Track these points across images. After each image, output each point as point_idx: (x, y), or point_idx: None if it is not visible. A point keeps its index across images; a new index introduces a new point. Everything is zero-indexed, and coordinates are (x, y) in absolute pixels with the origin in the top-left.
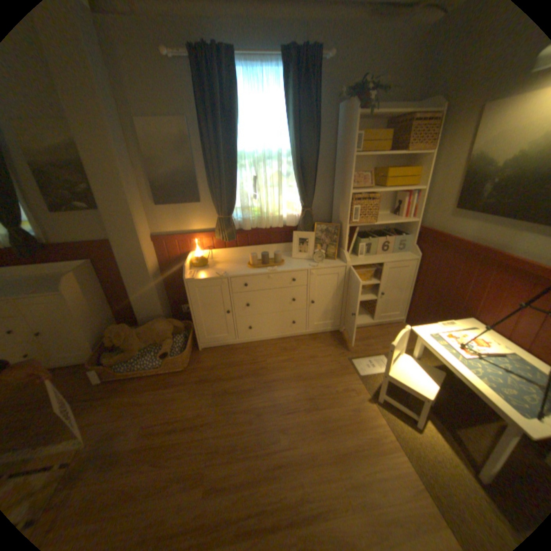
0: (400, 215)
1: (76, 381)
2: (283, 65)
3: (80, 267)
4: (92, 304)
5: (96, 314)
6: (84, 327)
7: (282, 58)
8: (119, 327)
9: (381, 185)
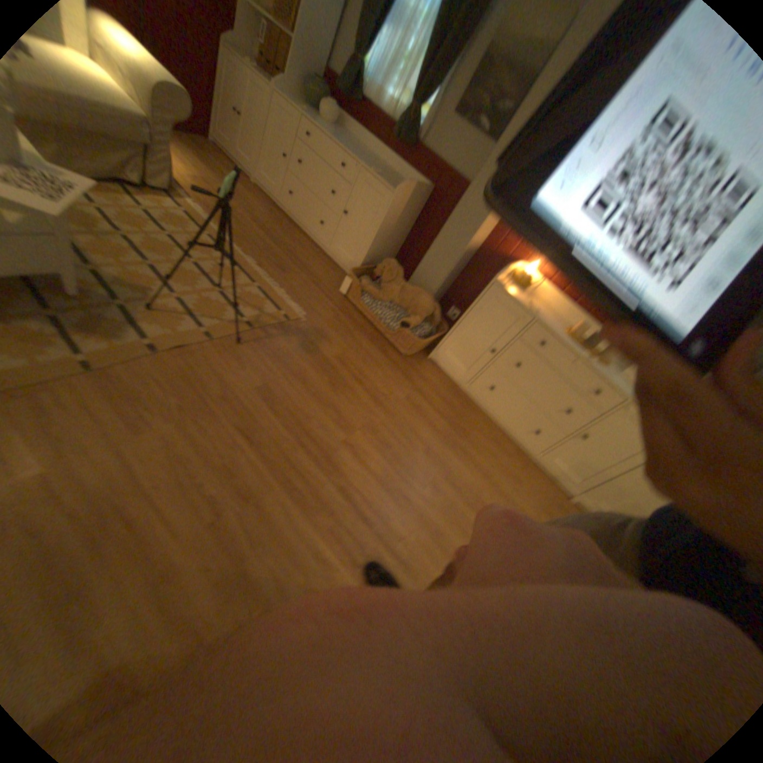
0: None
1: (331, 277)
2: None
3: (424, 186)
4: (397, 230)
5: (391, 241)
6: (377, 241)
7: None
8: (398, 267)
9: None
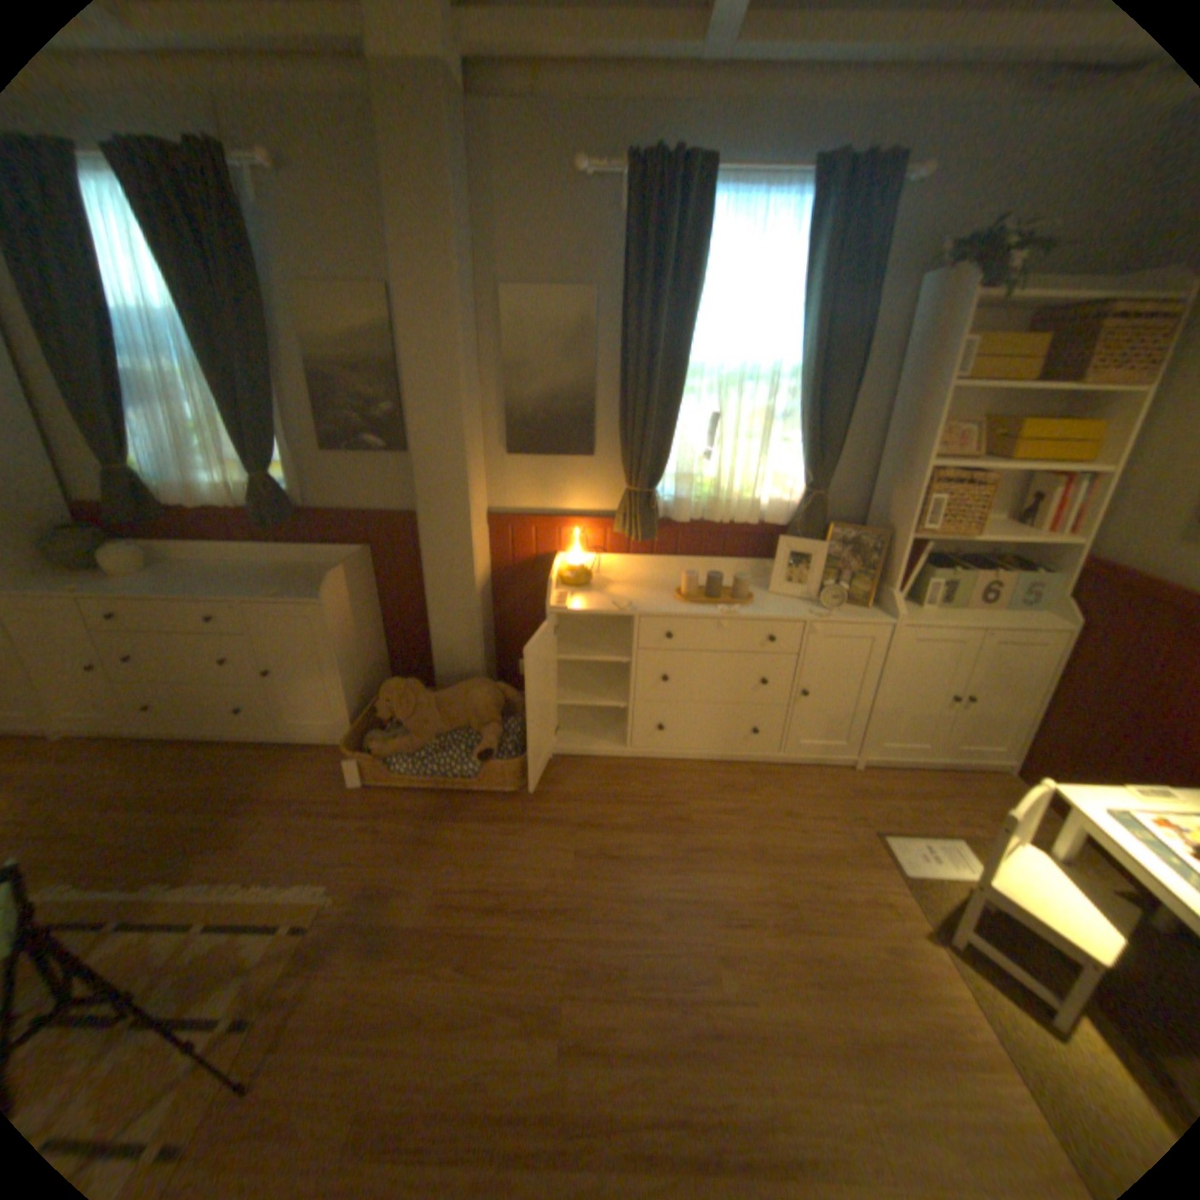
0: (1038, 526)
1: (315, 774)
2: (814, 192)
3: (354, 558)
4: (362, 633)
5: (365, 652)
6: (346, 673)
7: (814, 178)
8: (407, 683)
9: (1000, 455)
